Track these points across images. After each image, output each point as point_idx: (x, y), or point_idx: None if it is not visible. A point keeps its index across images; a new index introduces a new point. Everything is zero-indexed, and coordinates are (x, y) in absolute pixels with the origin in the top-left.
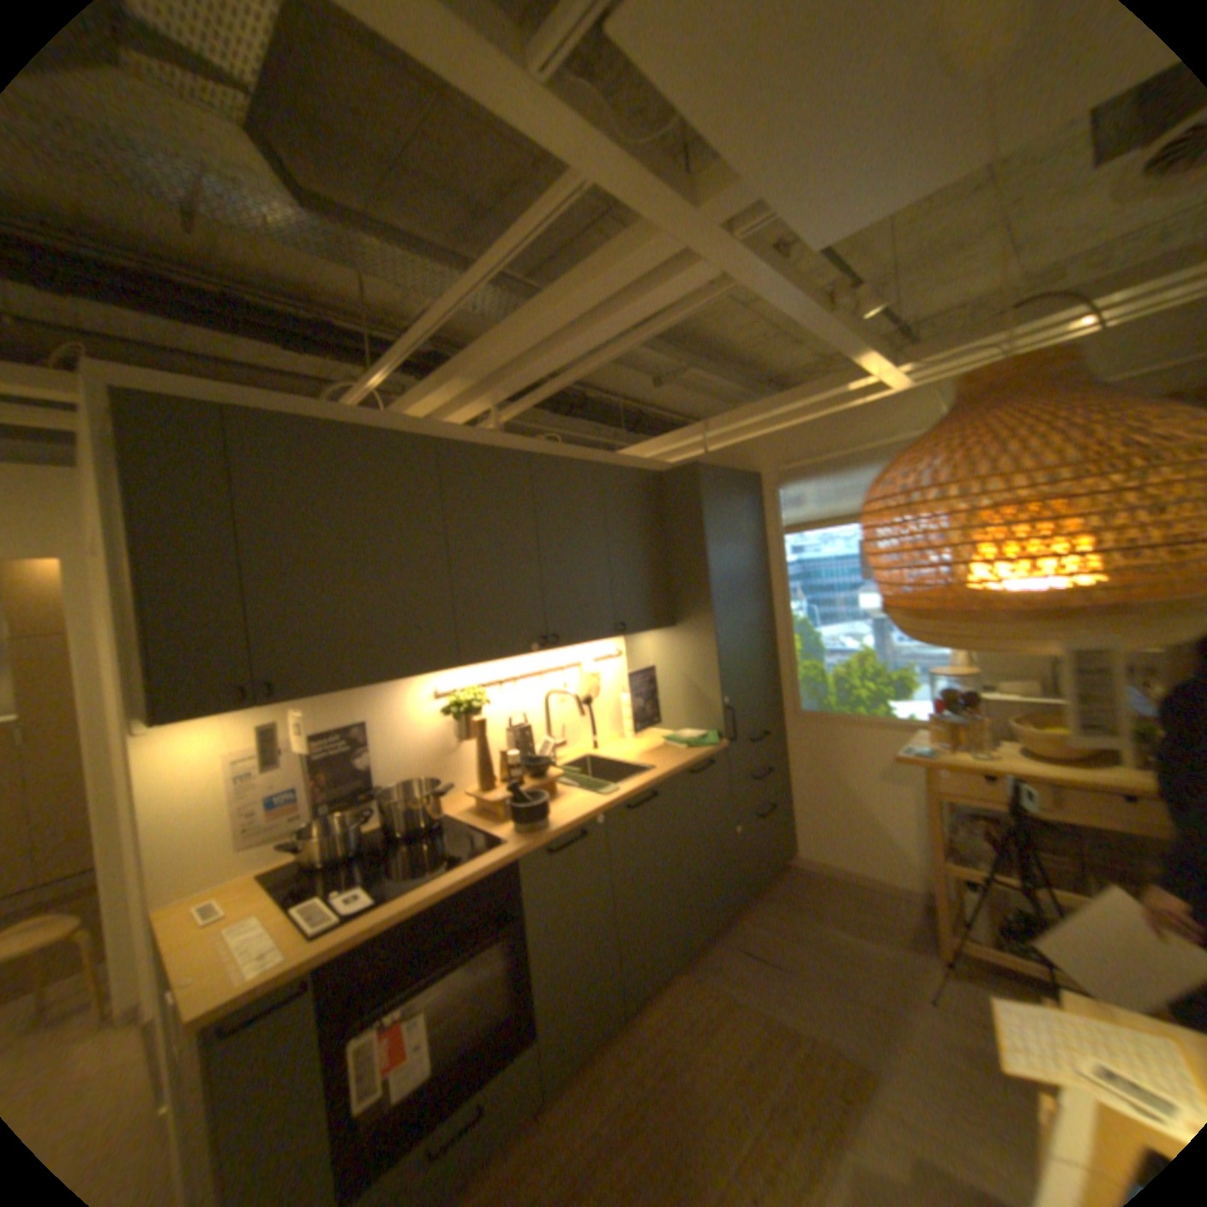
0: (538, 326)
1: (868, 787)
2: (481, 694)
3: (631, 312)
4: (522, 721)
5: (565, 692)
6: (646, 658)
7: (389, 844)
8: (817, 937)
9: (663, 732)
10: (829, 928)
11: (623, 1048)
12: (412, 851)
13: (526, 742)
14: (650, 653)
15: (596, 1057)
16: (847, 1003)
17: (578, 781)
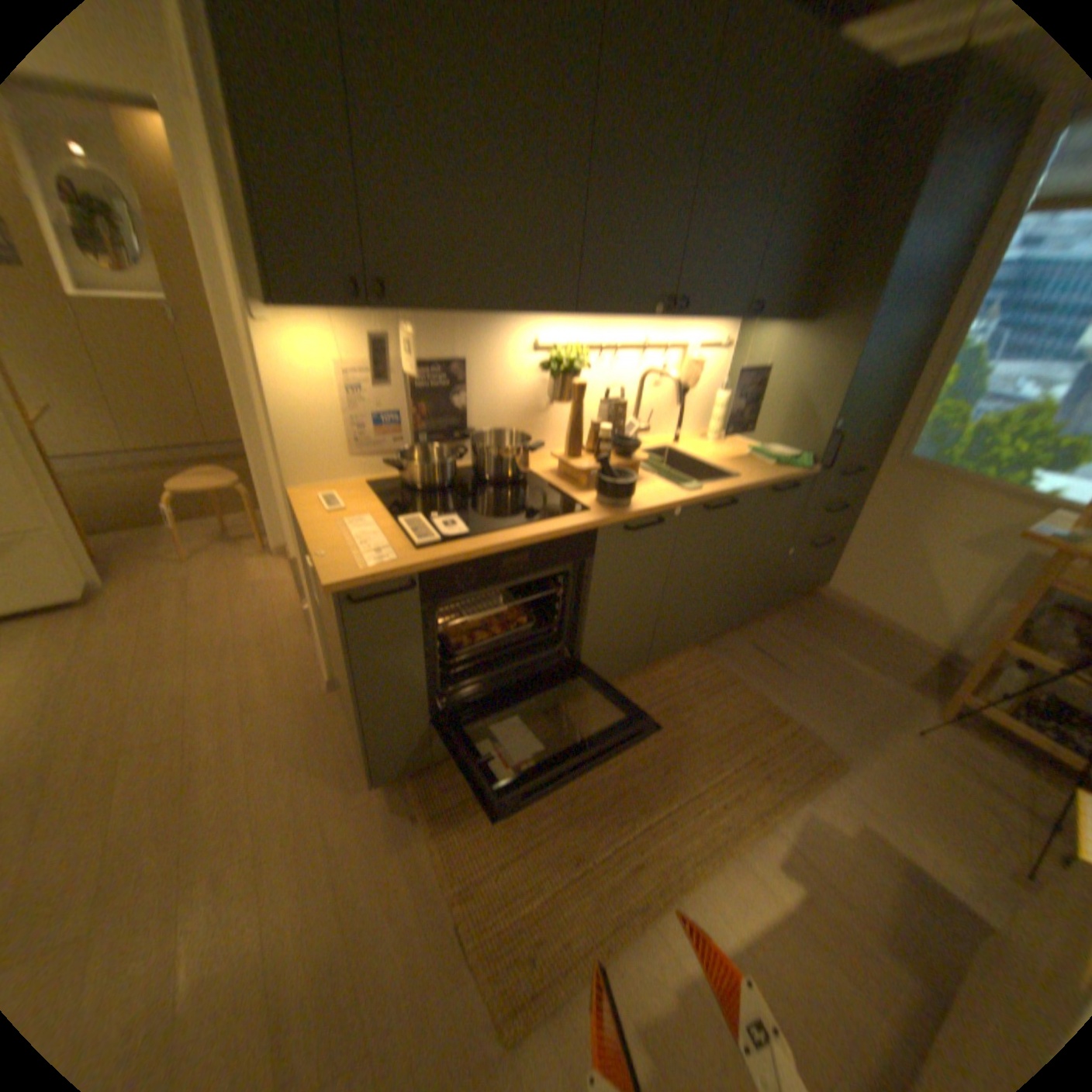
0: None
1: (945, 547)
2: (582, 353)
3: None
4: (615, 394)
5: (666, 373)
6: (759, 354)
7: (477, 480)
8: (825, 652)
9: (747, 440)
10: (839, 649)
11: (637, 679)
12: (499, 493)
13: (613, 417)
14: (766, 349)
15: (615, 679)
16: (838, 708)
17: (656, 468)
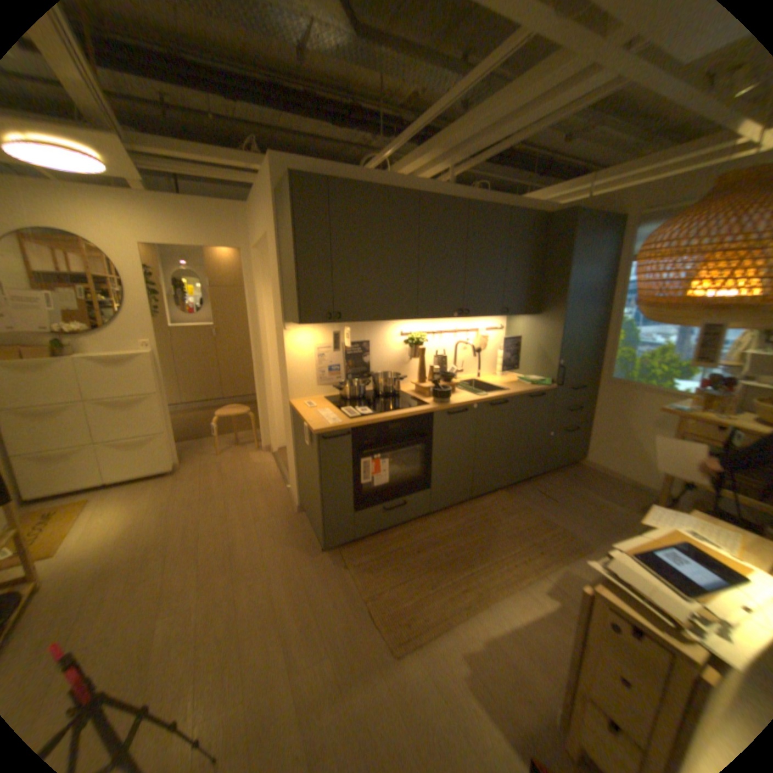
0: (486, 118)
1: (642, 428)
2: (422, 336)
3: (548, 106)
4: (441, 354)
5: (465, 343)
6: (516, 331)
7: (374, 396)
8: (583, 495)
9: (518, 375)
10: (592, 493)
11: (467, 507)
12: (385, 400)
13: (441, 365)
14: (519, 329)
15: (453, 507)
16: (588, 522)
17: (465, 388)
